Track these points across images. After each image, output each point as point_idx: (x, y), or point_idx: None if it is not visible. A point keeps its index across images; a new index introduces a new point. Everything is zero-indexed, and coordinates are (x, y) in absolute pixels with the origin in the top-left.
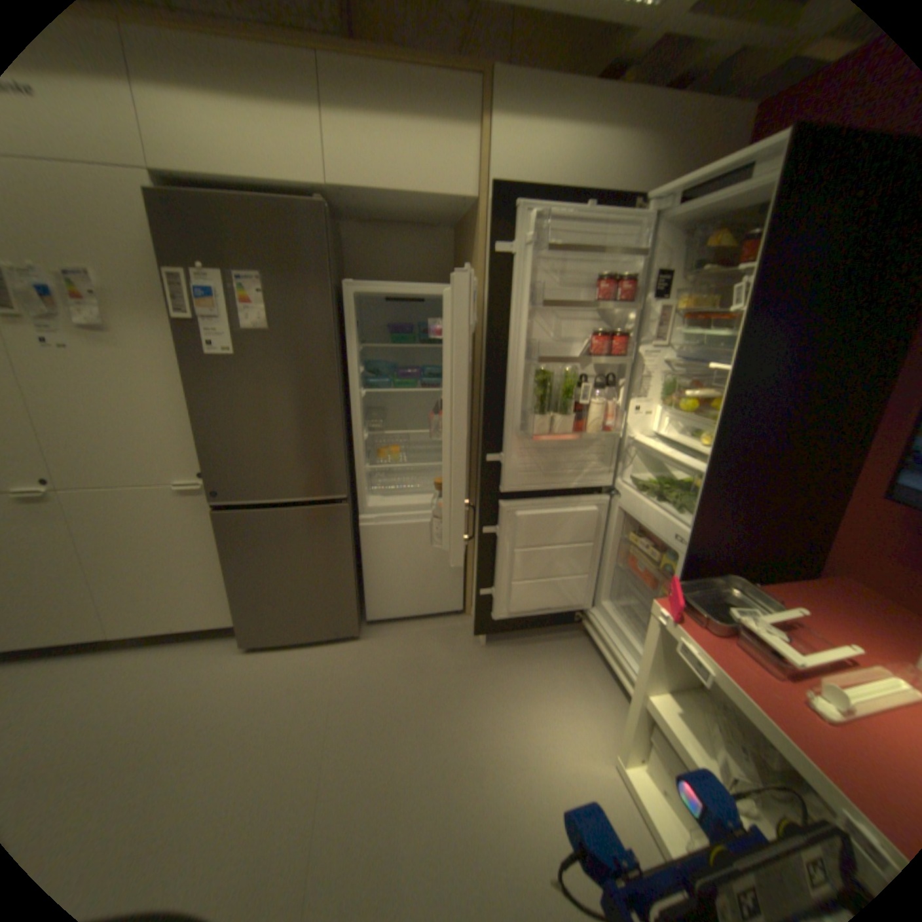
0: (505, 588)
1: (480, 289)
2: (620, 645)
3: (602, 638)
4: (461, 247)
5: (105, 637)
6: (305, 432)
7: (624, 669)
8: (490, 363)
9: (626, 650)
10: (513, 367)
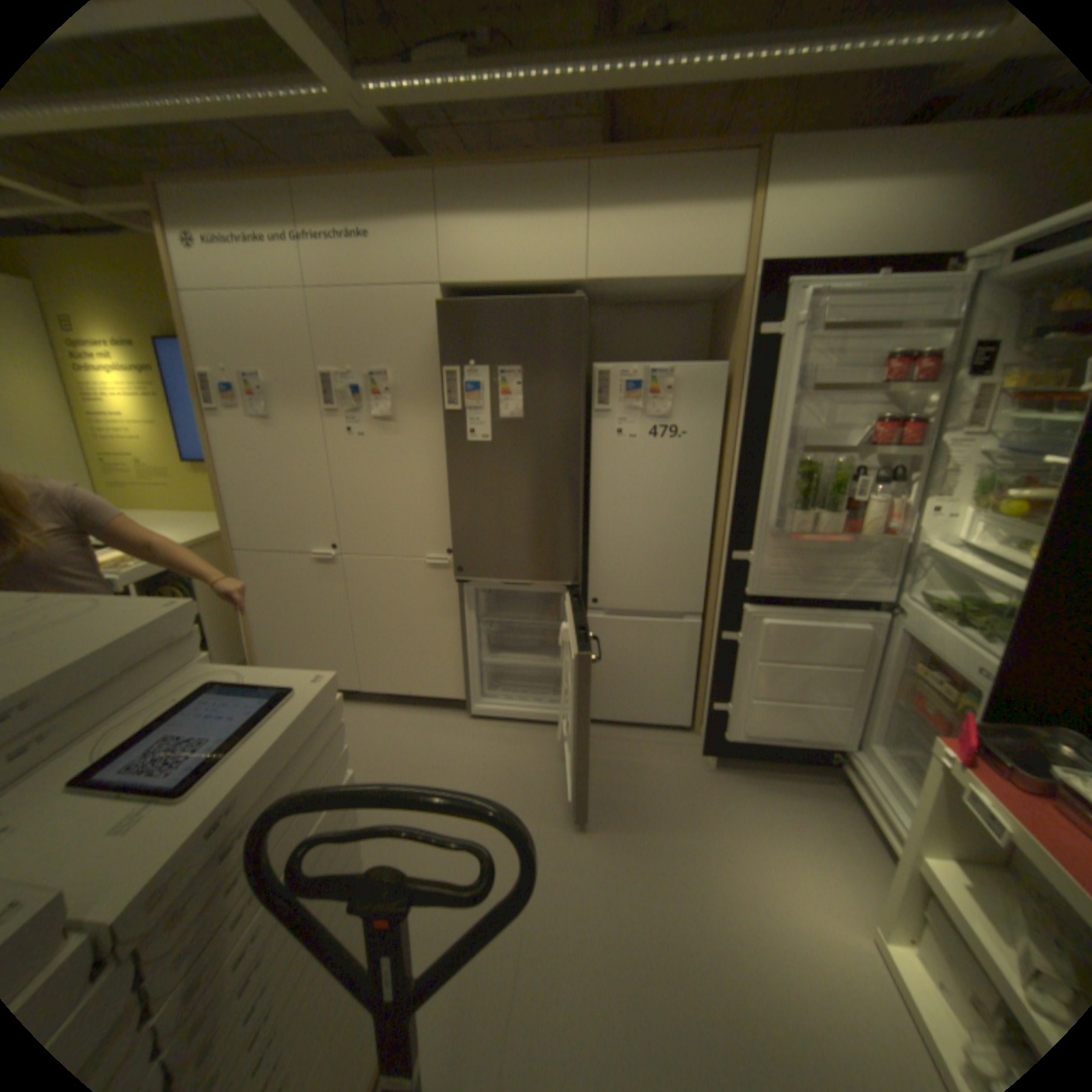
0: (746, 707)
1: (741, 371)
2: (896, 803)
3: (871, 791)
4: (721, 324)
5: (360, 688)
6: (546, 517)
7: (898, 832)
8: (746, 452)
9: (904, 811)
10: (774, 457)
